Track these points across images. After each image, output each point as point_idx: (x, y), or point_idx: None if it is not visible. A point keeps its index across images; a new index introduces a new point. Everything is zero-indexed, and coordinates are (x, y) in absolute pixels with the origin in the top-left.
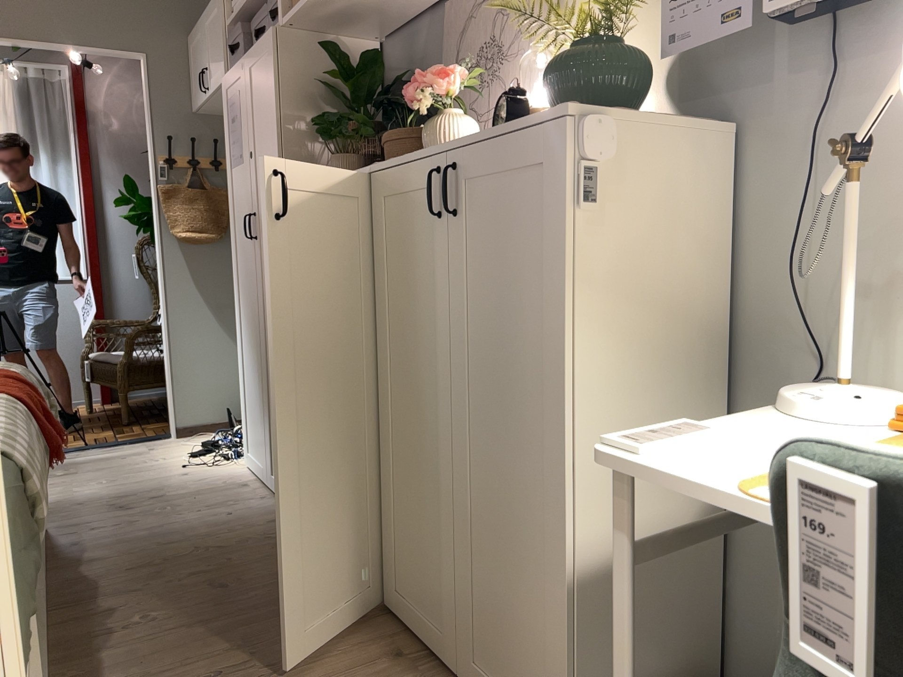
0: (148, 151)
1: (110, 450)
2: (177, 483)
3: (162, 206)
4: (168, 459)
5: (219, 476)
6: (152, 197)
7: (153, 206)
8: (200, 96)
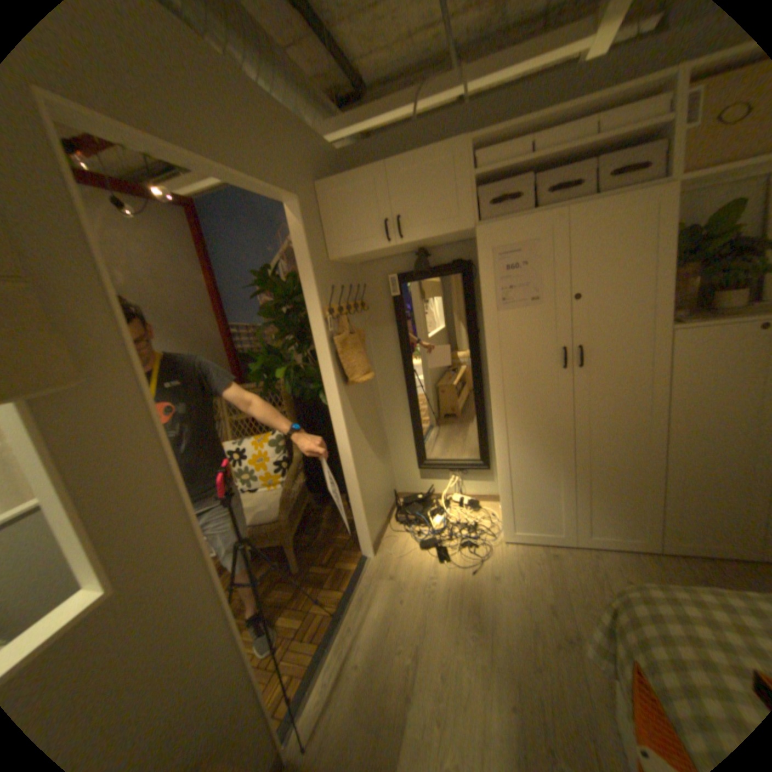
0: (307, 304)
1: (361, 605)
2: (518, 589)
3: (332, 358)
4: (437, 577)
5: (517, 563)
6: (318, 351)
7: (320, 360)
8: (367, 245)
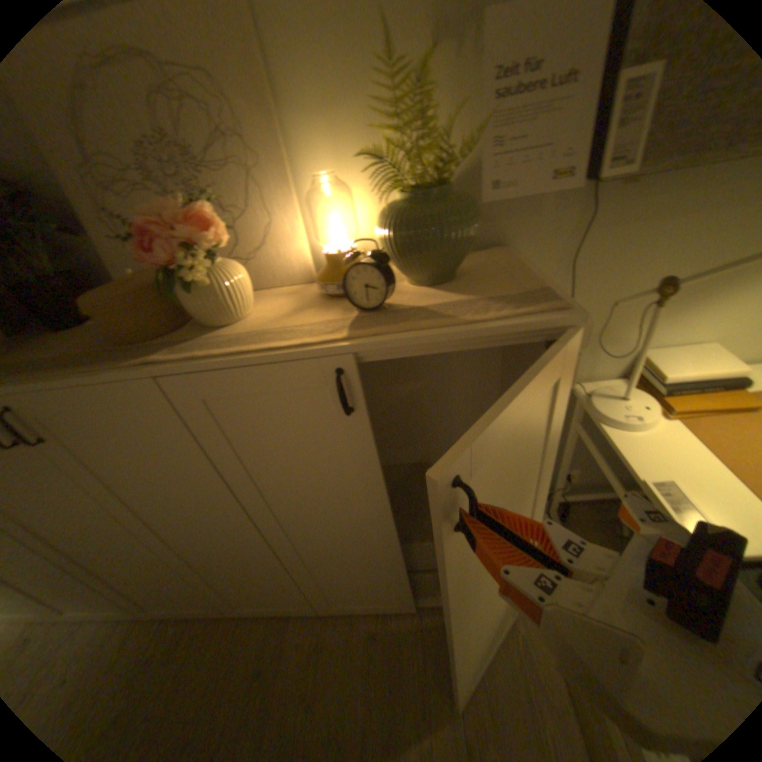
0: None
1: None
2: None
3: None
4: None
5: None
6: None
7: None
8: None
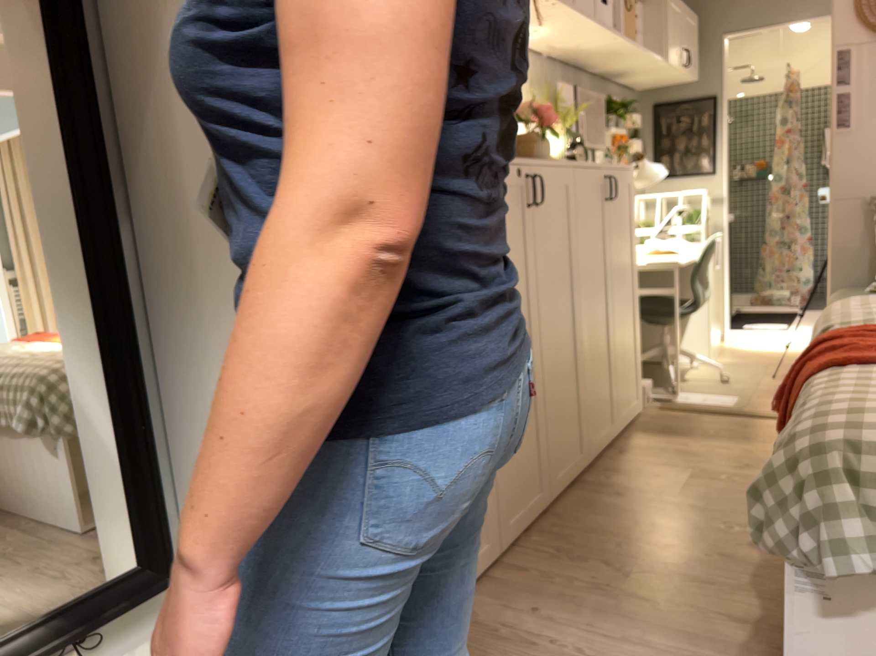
0: None
1: None
2: None
3: None
4: None
5: None
6: None
7: None
8: None
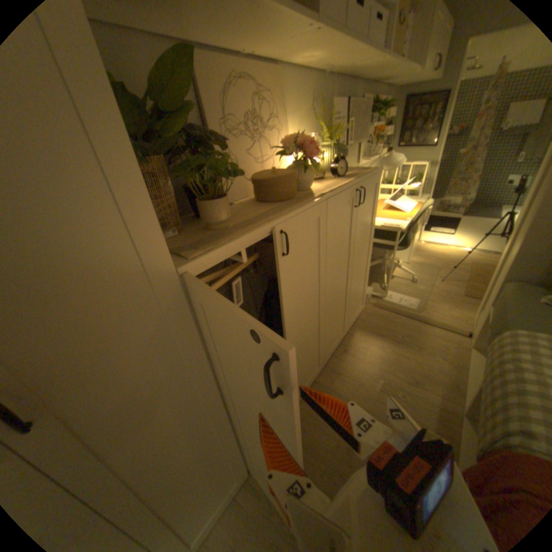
0: None
1: None
2: None
3: None
4: None
5: None
6: None
7: None
8: None
